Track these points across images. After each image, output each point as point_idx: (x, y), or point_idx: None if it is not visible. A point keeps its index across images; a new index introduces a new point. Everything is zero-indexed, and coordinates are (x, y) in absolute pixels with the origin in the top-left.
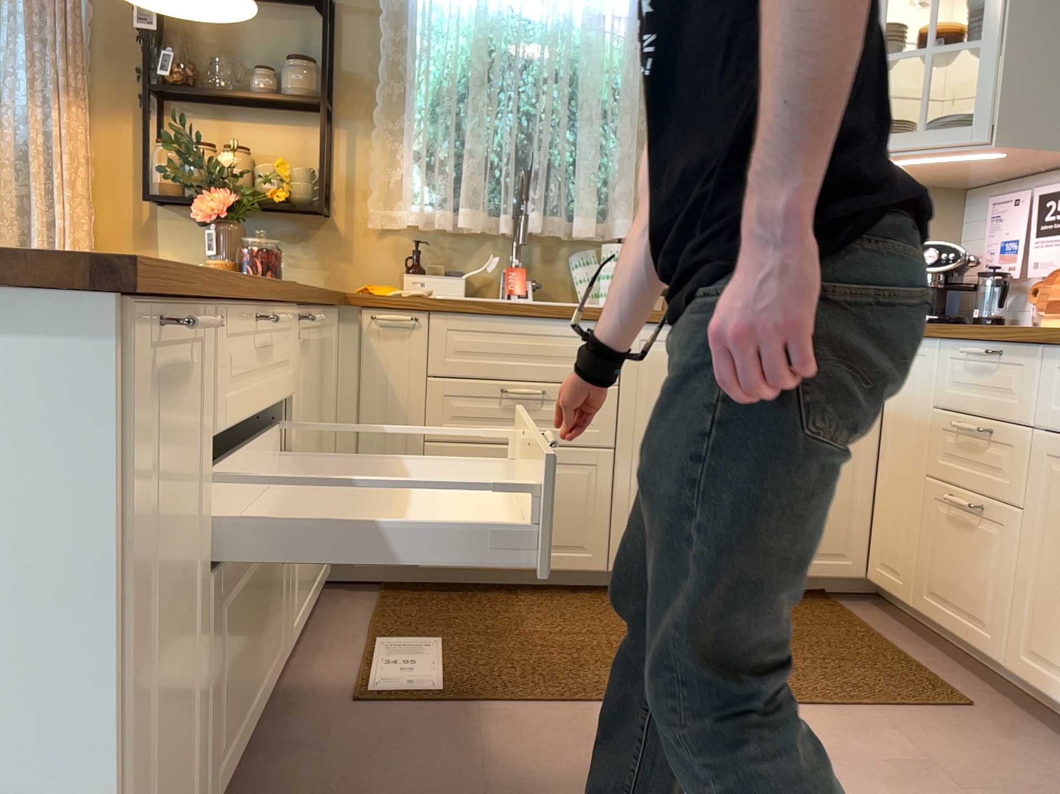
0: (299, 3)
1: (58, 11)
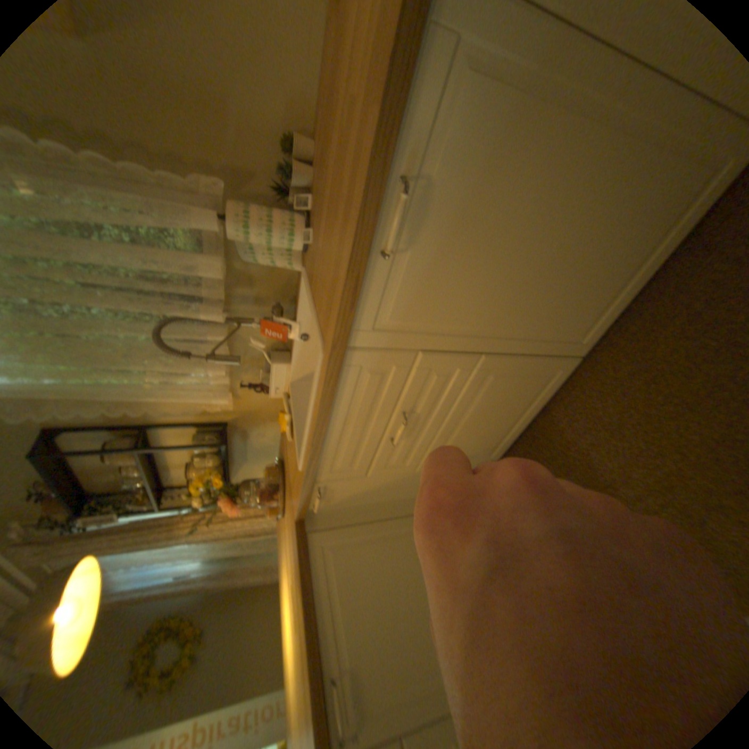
0: (60, 450)
1: (125, 540)
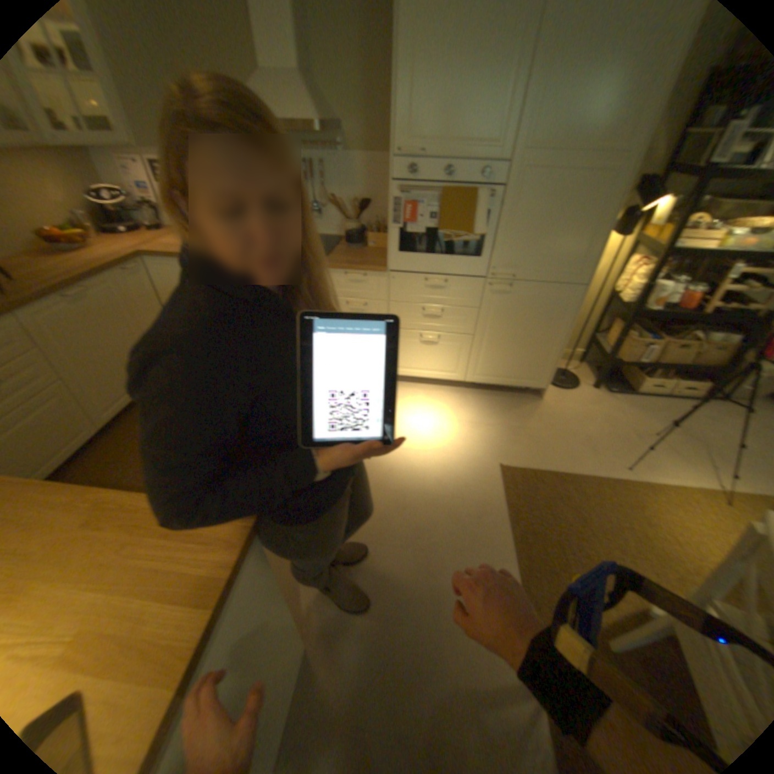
0: None
1: None
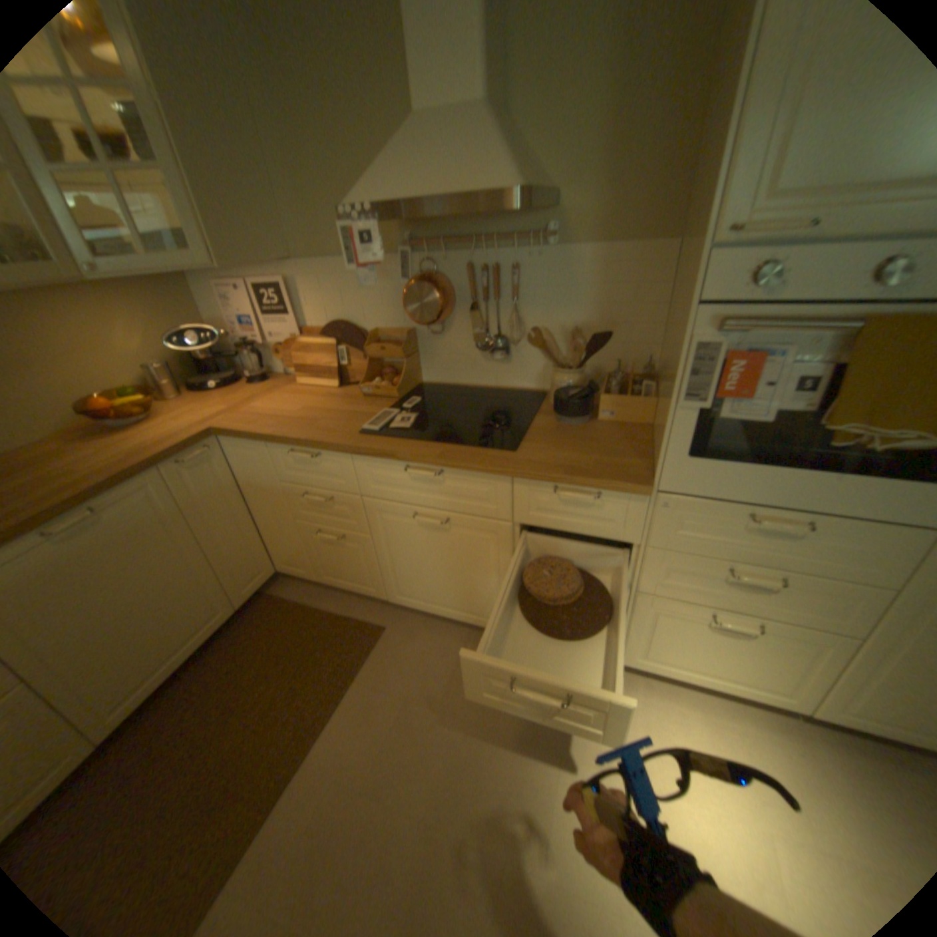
0: None
1: None
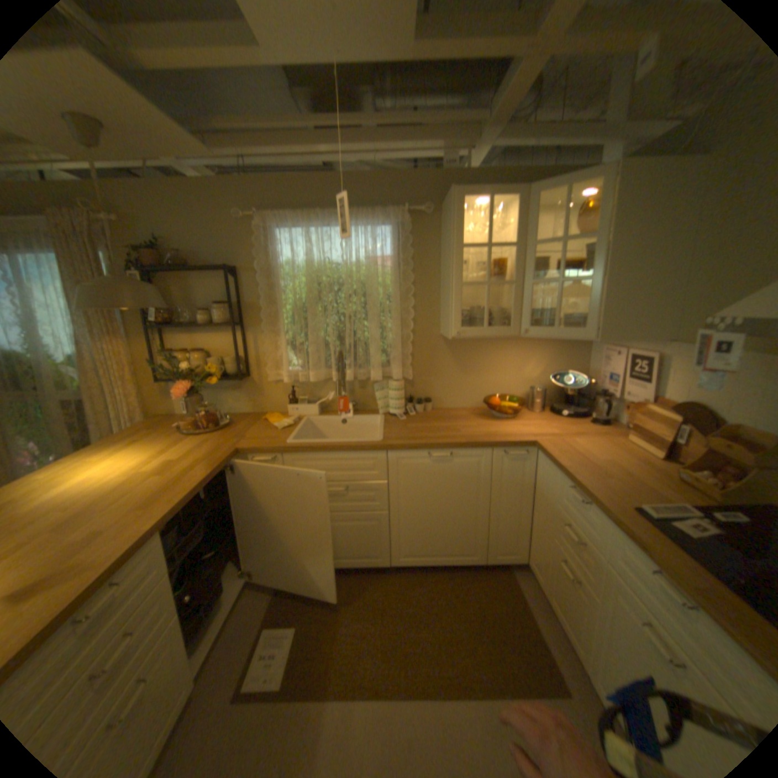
0: (215, 270)
1: None
